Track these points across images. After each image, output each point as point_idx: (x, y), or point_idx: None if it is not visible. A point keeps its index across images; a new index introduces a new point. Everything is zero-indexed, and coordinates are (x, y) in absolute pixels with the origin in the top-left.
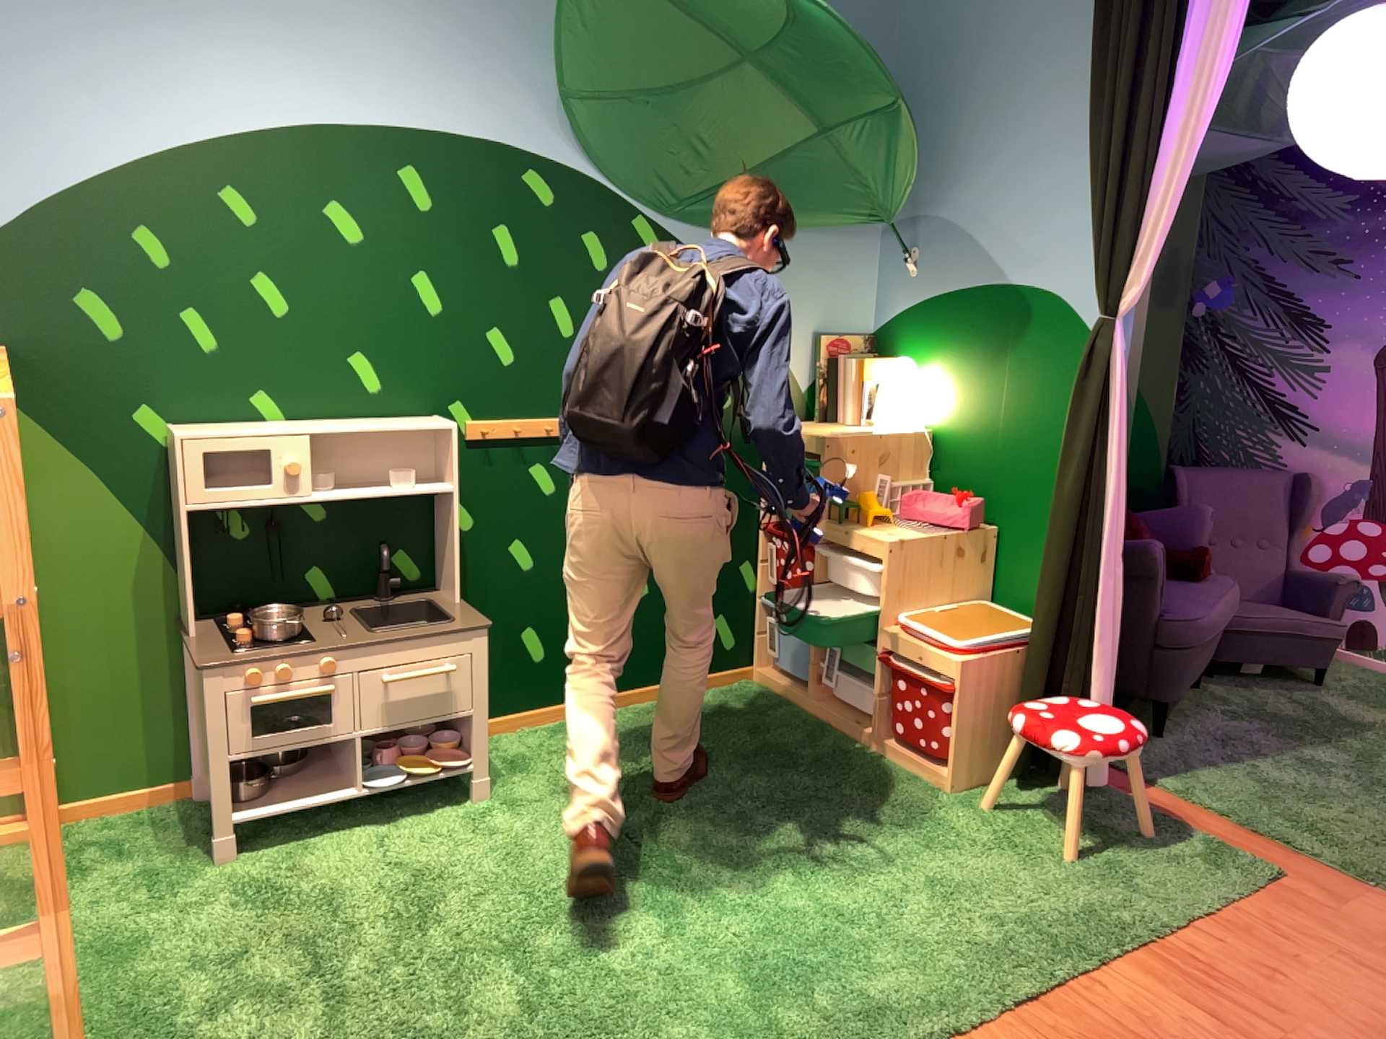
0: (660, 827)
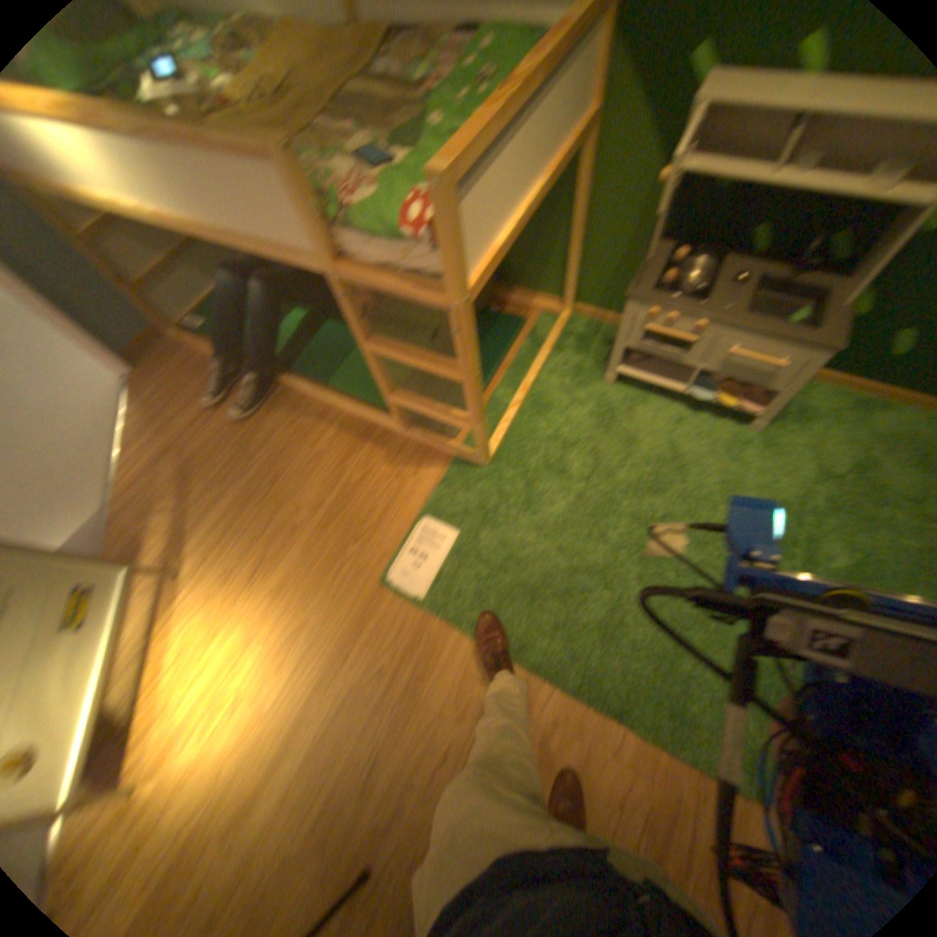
0: (828, 544)
